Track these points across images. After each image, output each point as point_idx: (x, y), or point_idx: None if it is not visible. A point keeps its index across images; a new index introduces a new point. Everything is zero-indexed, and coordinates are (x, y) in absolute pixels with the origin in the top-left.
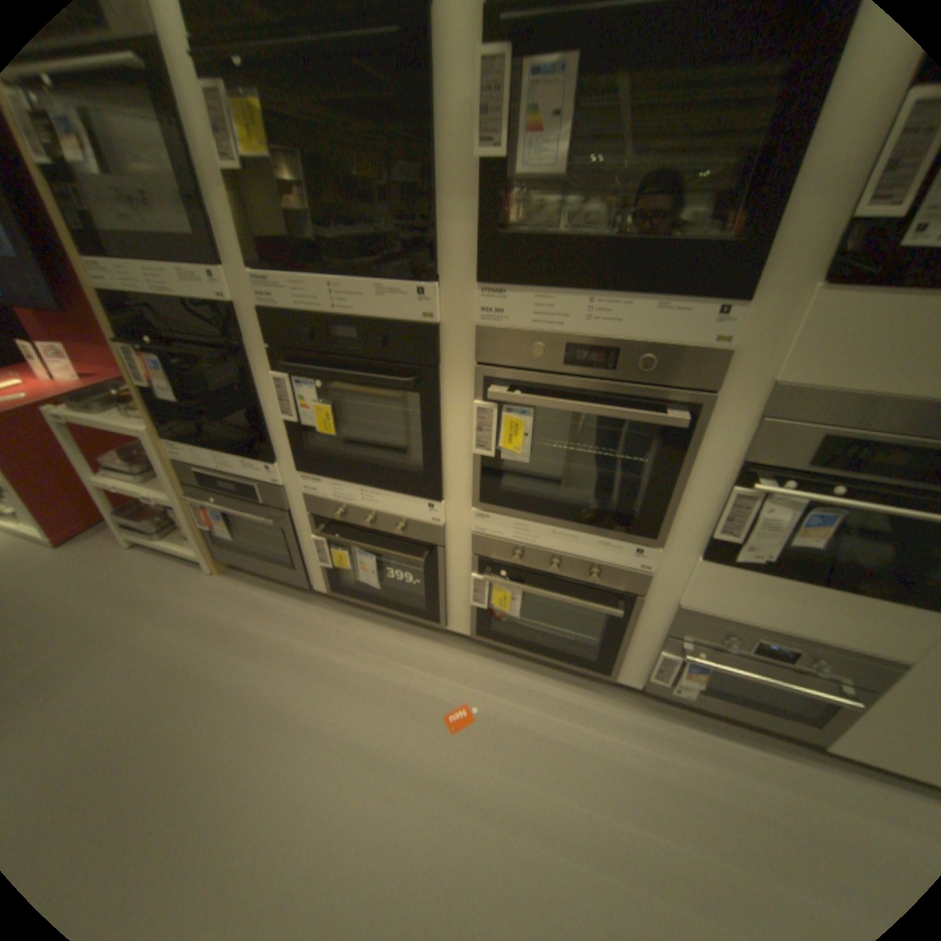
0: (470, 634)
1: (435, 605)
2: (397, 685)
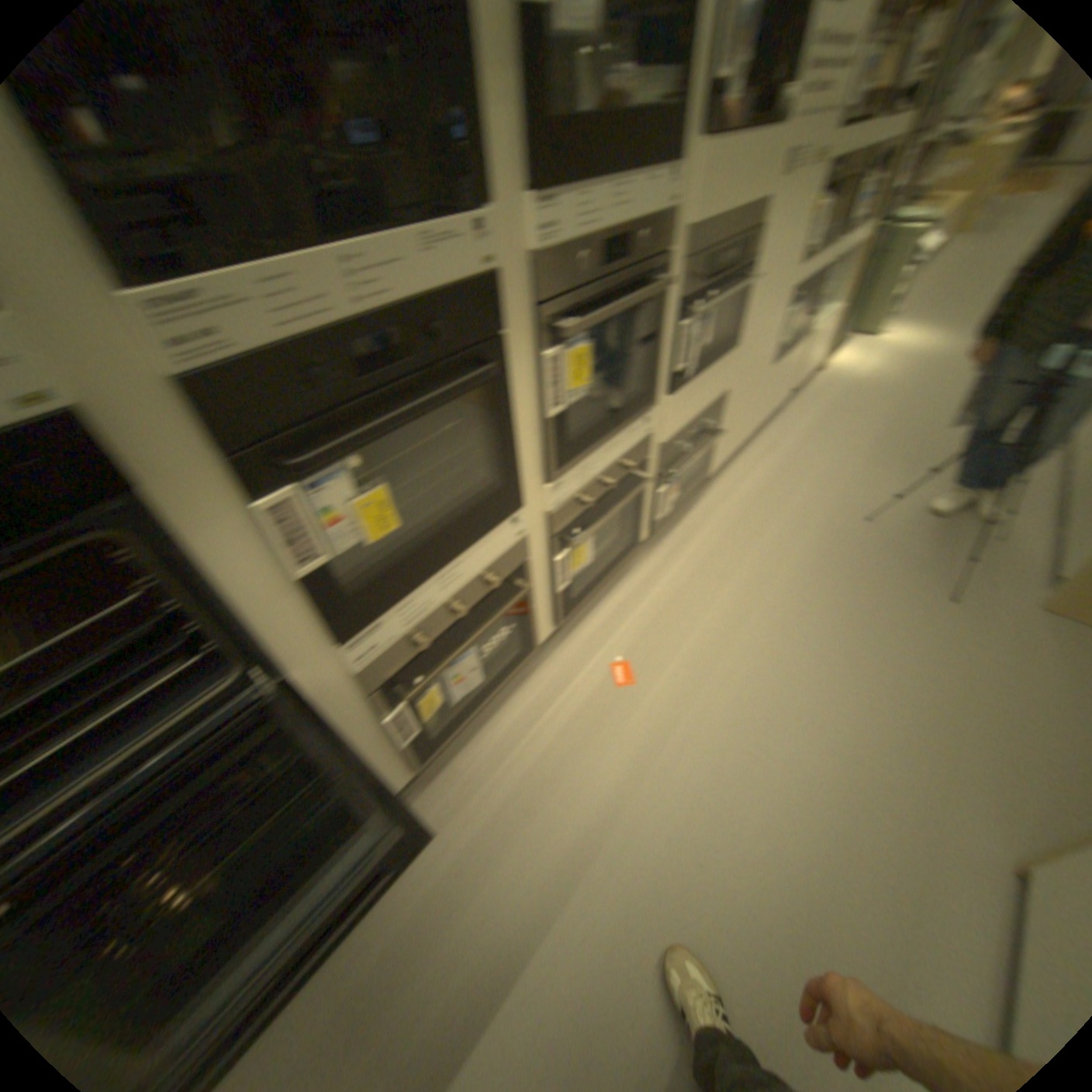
0: (552, 630)
1: (527, 634)
2: (565, 725)
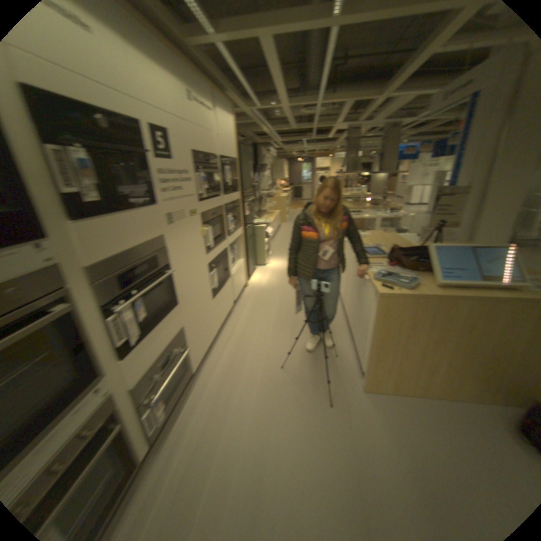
0: None
1: None
2: None
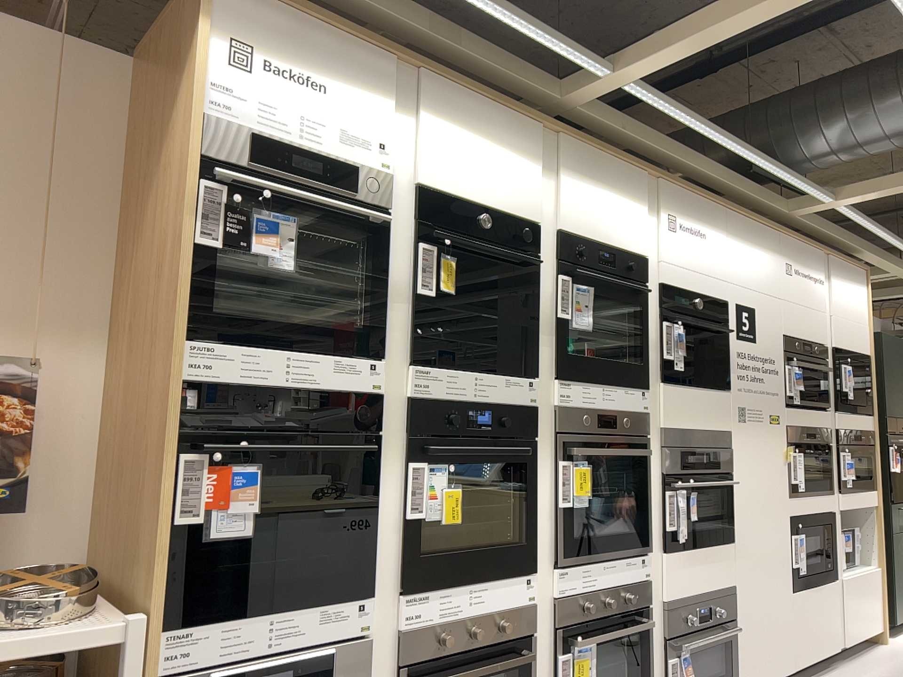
0: None
1: None
2: None
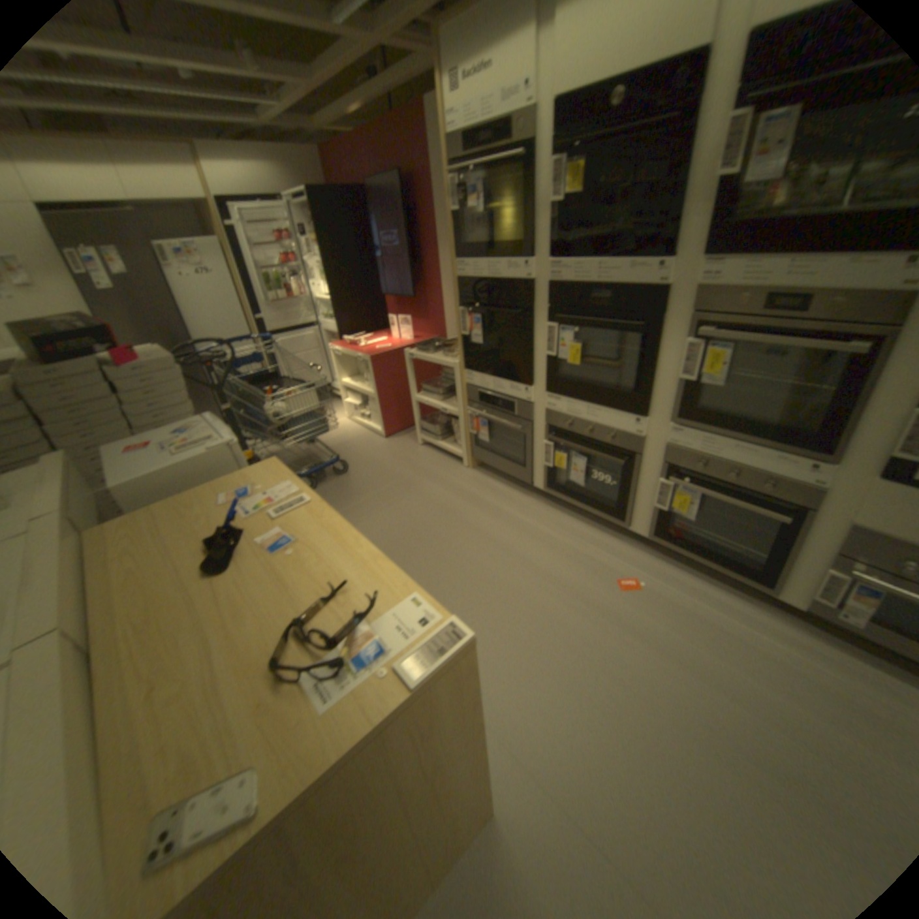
0: (648, 537)
1: (624, 506)
2: (585, 555)
